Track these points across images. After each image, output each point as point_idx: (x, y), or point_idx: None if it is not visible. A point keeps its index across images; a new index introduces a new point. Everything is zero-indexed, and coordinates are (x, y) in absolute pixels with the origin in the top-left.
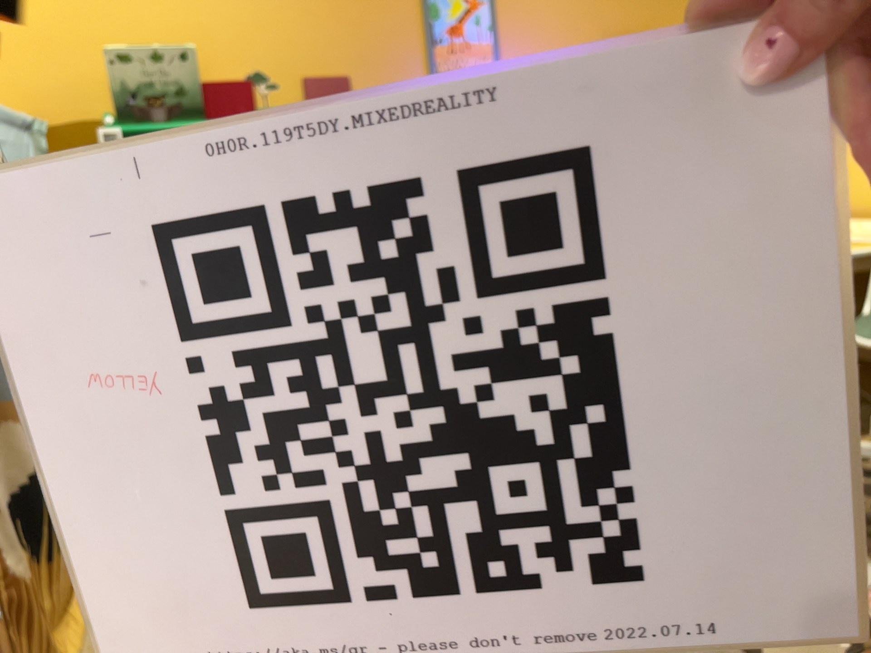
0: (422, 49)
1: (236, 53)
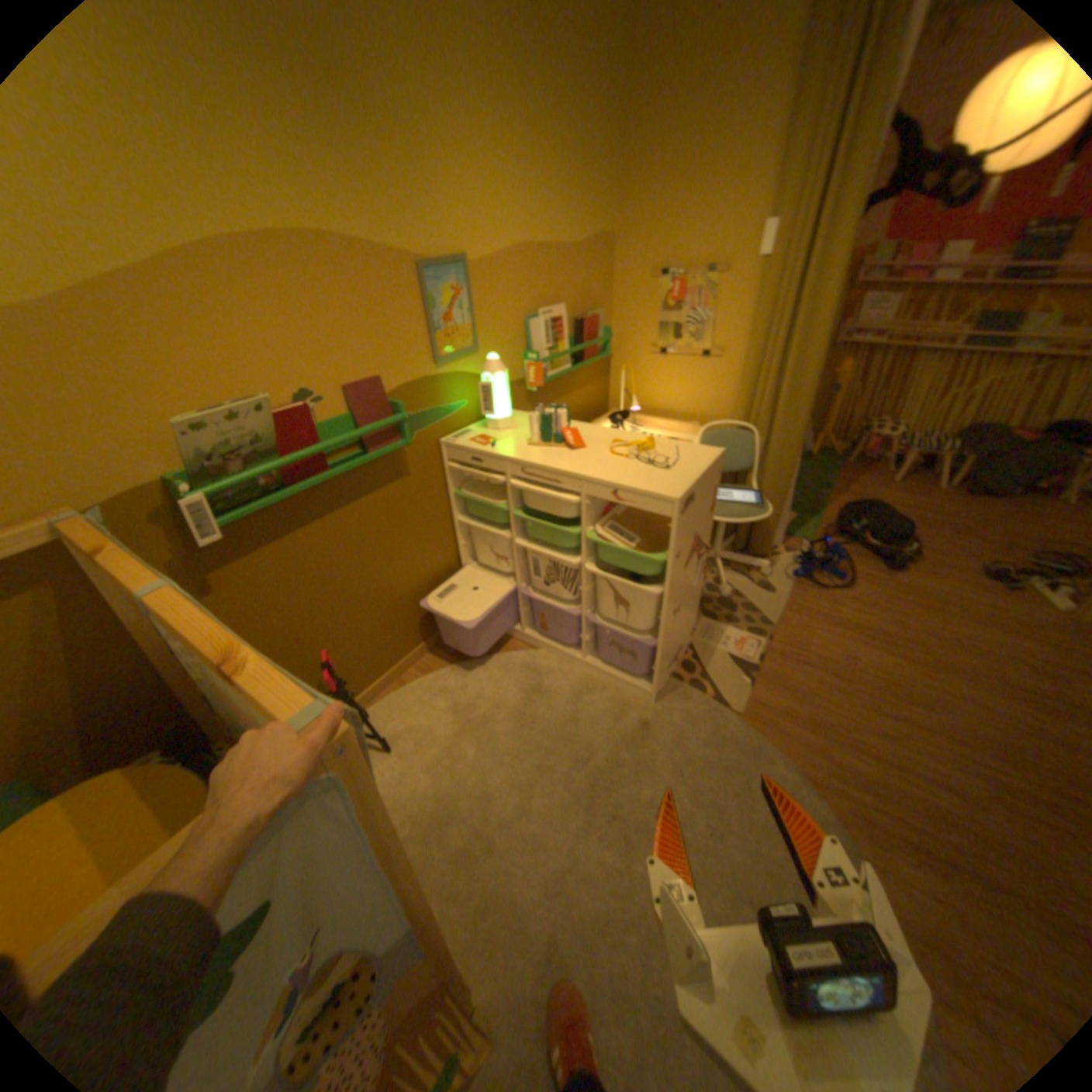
0: (426, 339)
1: (278, 375)
